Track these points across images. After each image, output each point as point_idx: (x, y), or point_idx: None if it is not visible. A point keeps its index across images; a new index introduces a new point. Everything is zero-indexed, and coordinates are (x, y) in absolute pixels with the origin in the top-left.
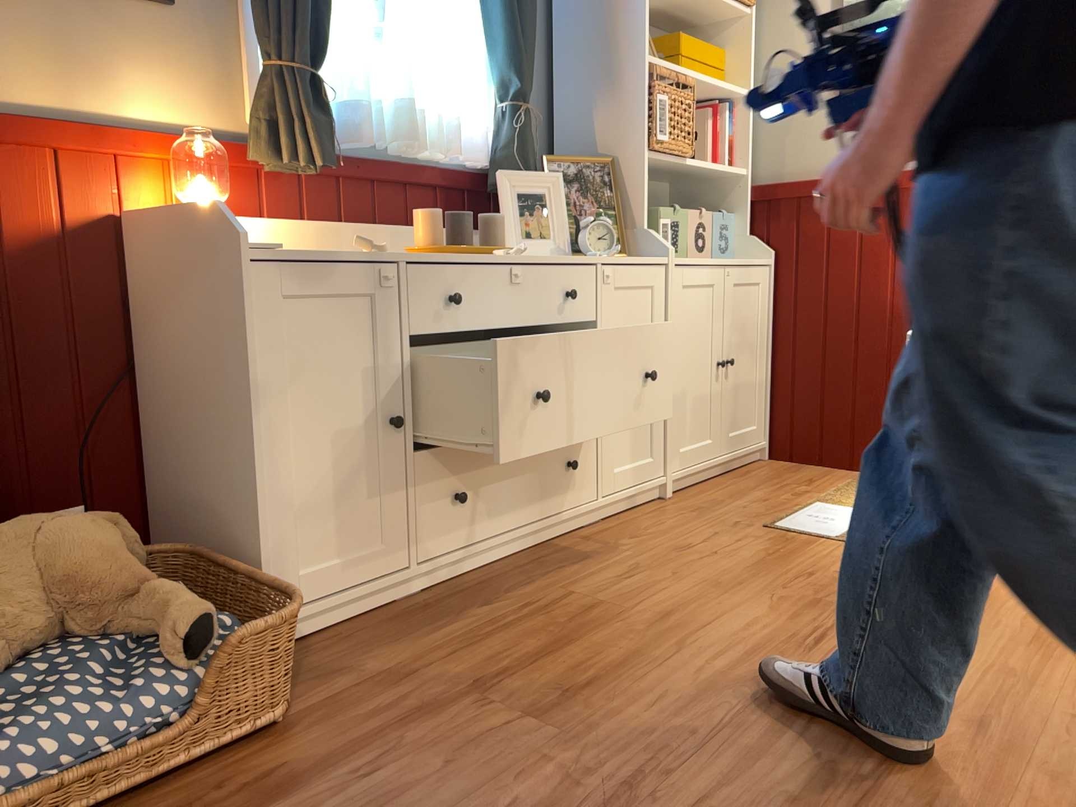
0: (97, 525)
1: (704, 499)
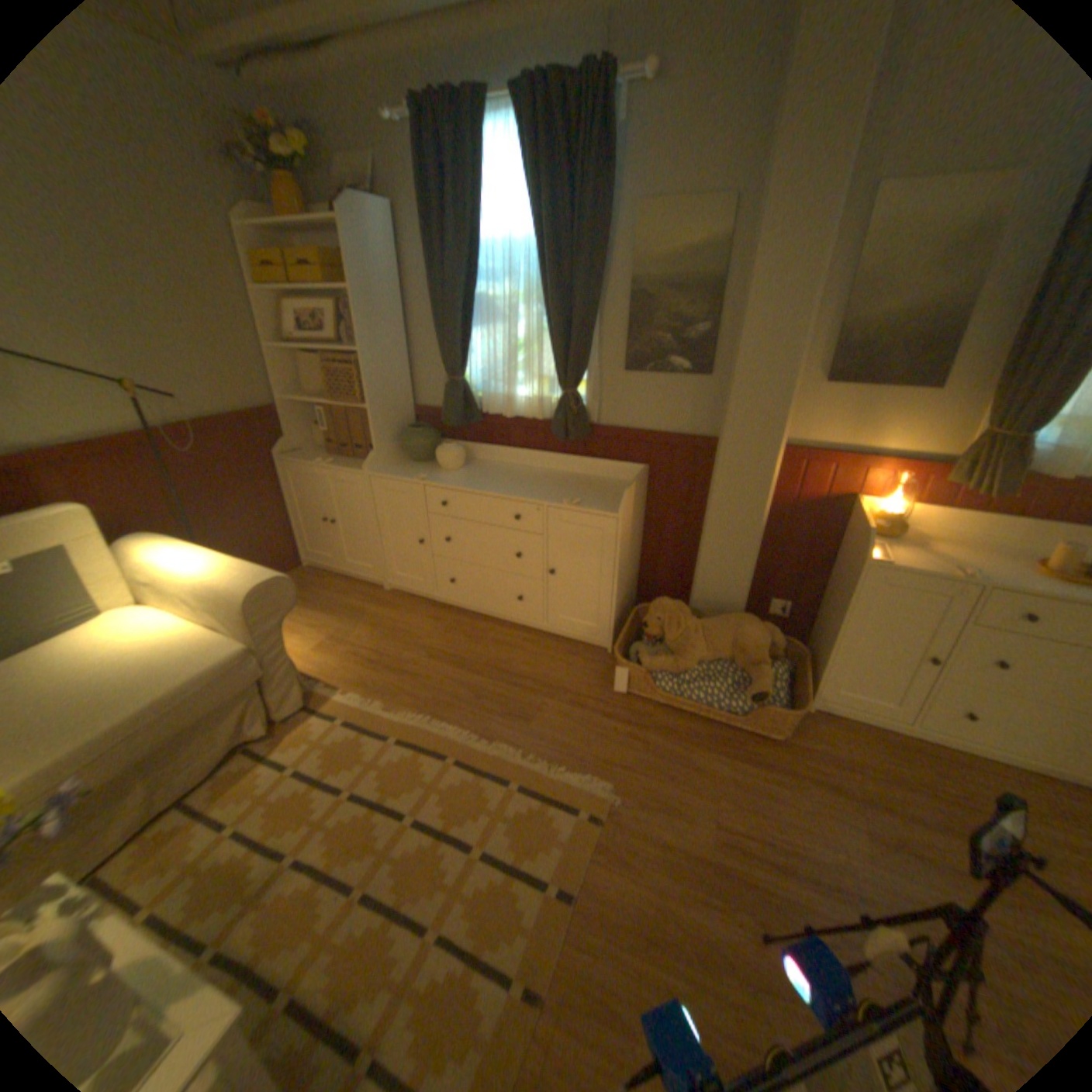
0: (761, 633)
1: None
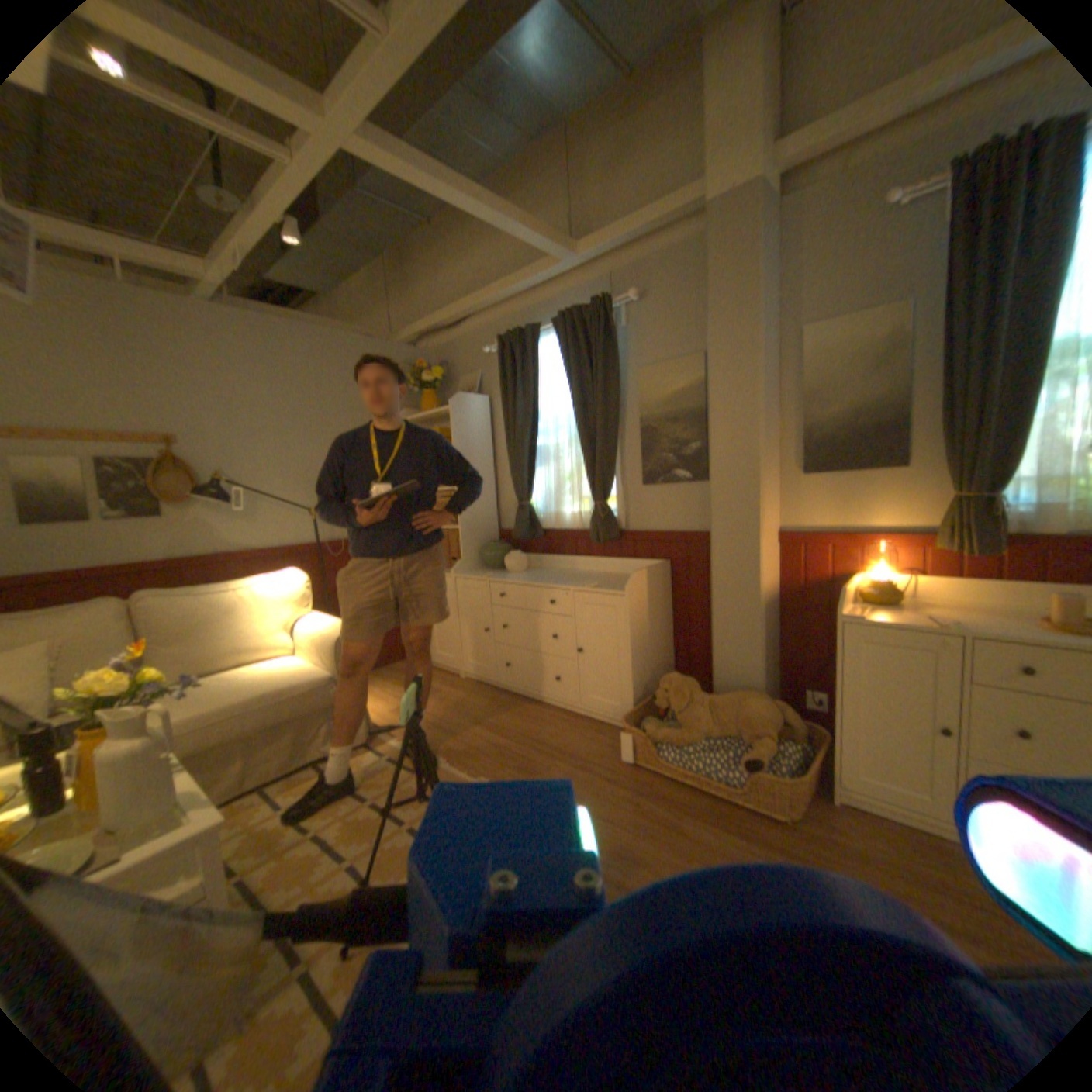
0: (767, 708)
1: None
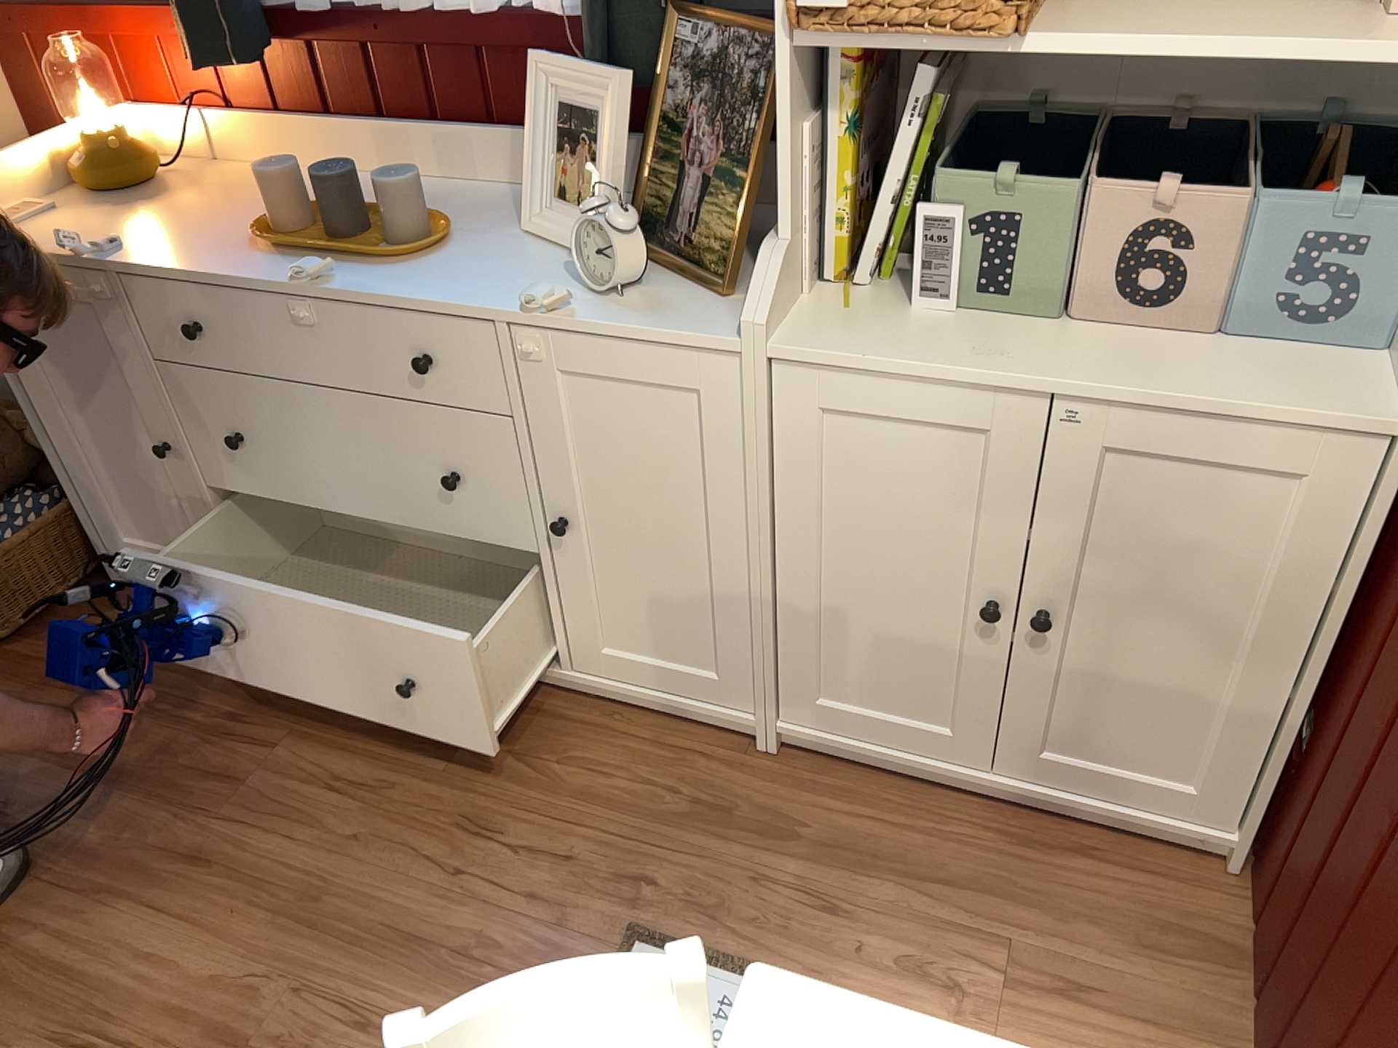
0: None
1: (790, 799)
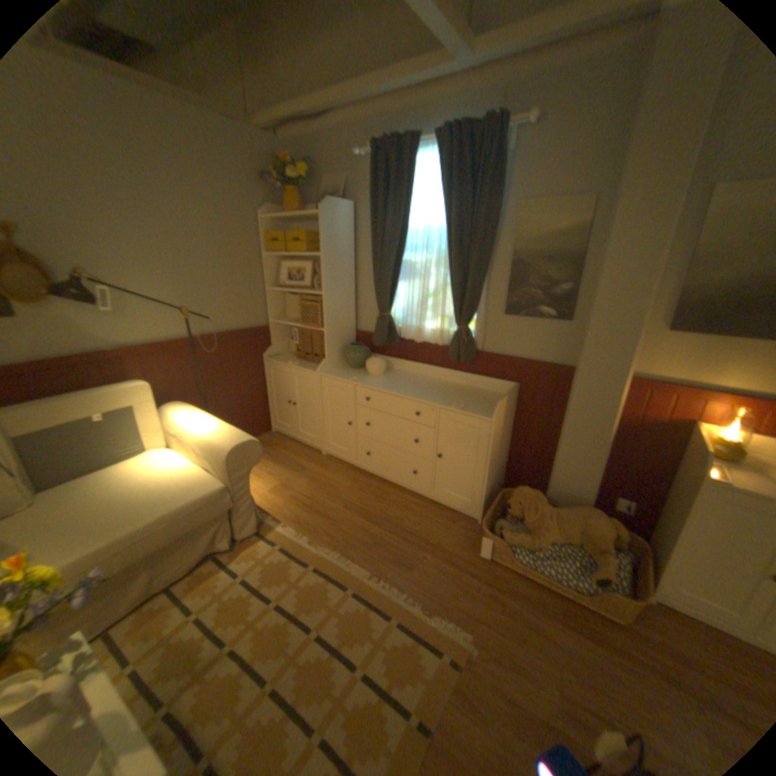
0: (607, 527)
1: None
